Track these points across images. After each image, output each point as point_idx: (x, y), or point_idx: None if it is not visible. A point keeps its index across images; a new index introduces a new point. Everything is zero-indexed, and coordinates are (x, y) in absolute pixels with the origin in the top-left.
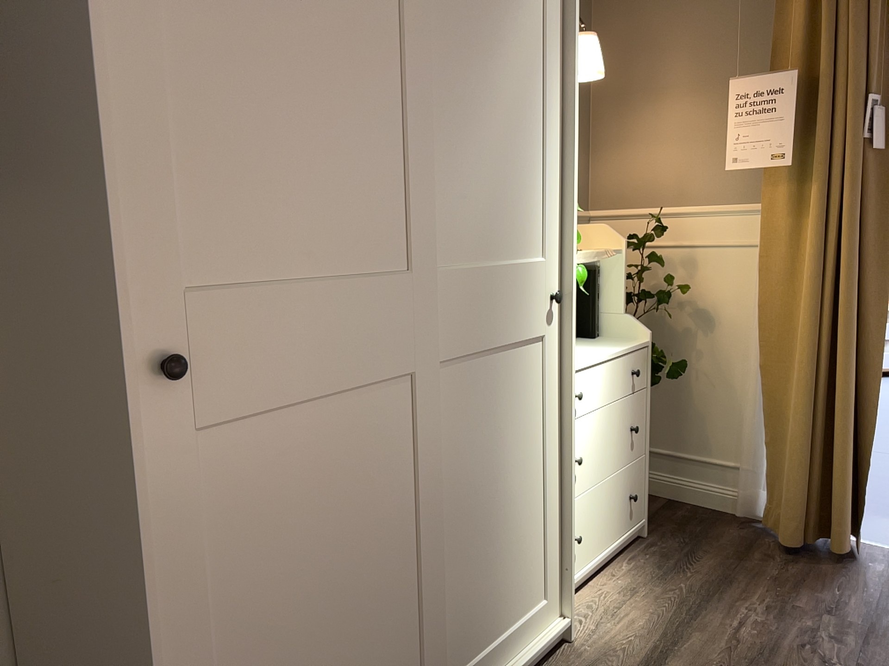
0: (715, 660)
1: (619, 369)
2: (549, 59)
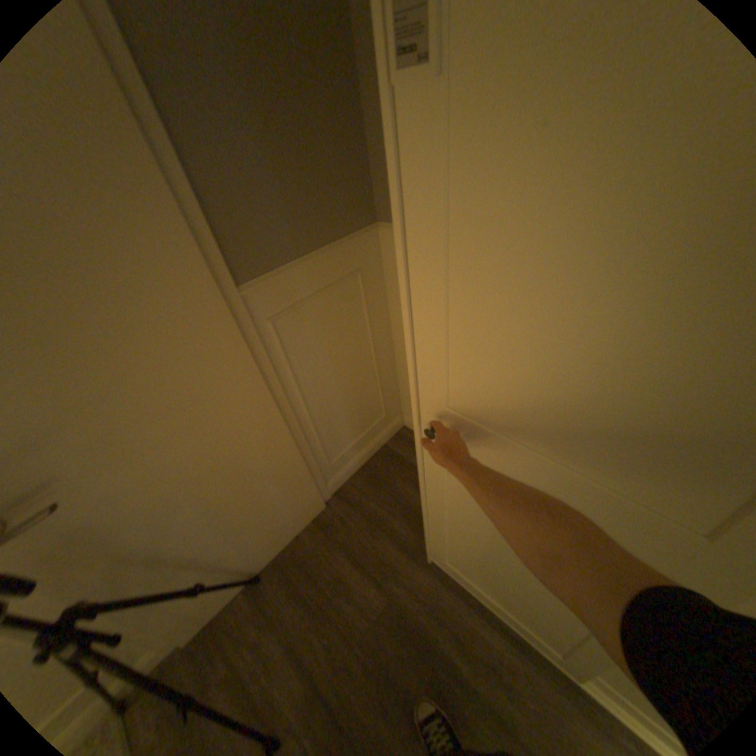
0: None
1: None
2: None
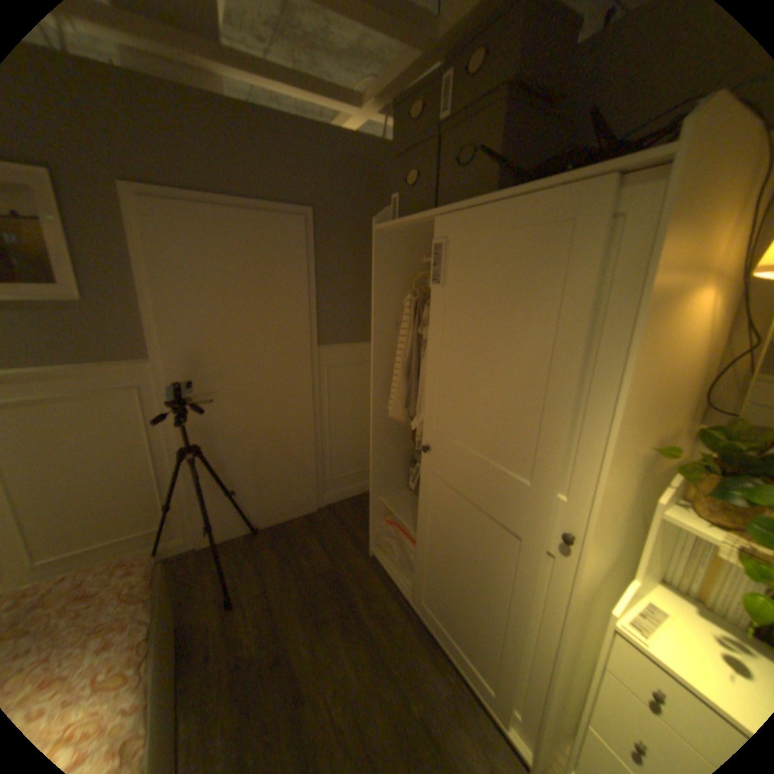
0: None
1: None
2: (615, 316)
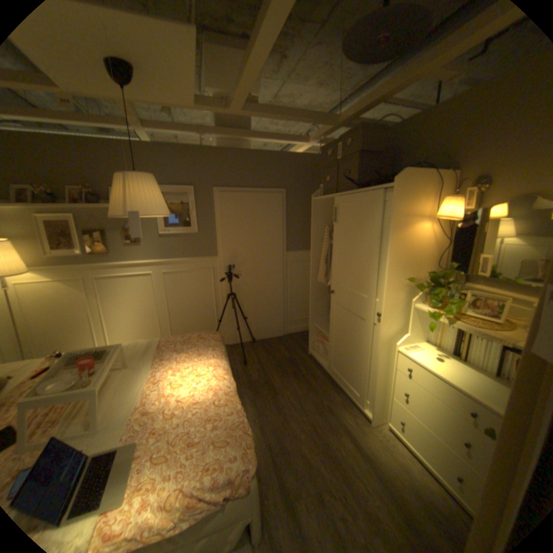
0: (343, 457)
1: (460, 400)
2: (387, 233)
